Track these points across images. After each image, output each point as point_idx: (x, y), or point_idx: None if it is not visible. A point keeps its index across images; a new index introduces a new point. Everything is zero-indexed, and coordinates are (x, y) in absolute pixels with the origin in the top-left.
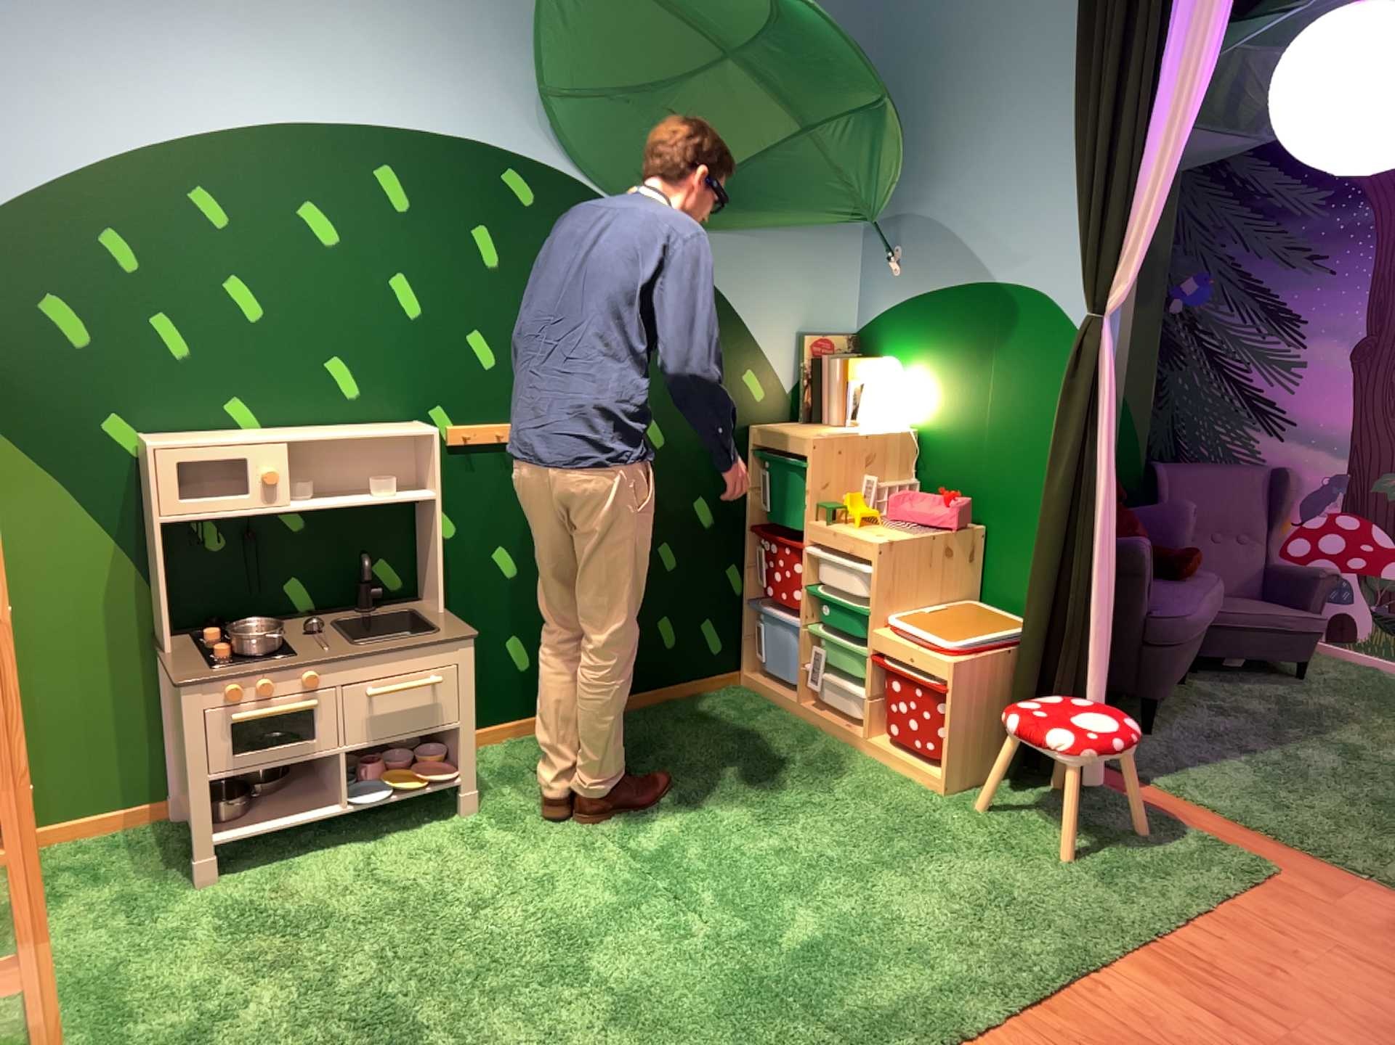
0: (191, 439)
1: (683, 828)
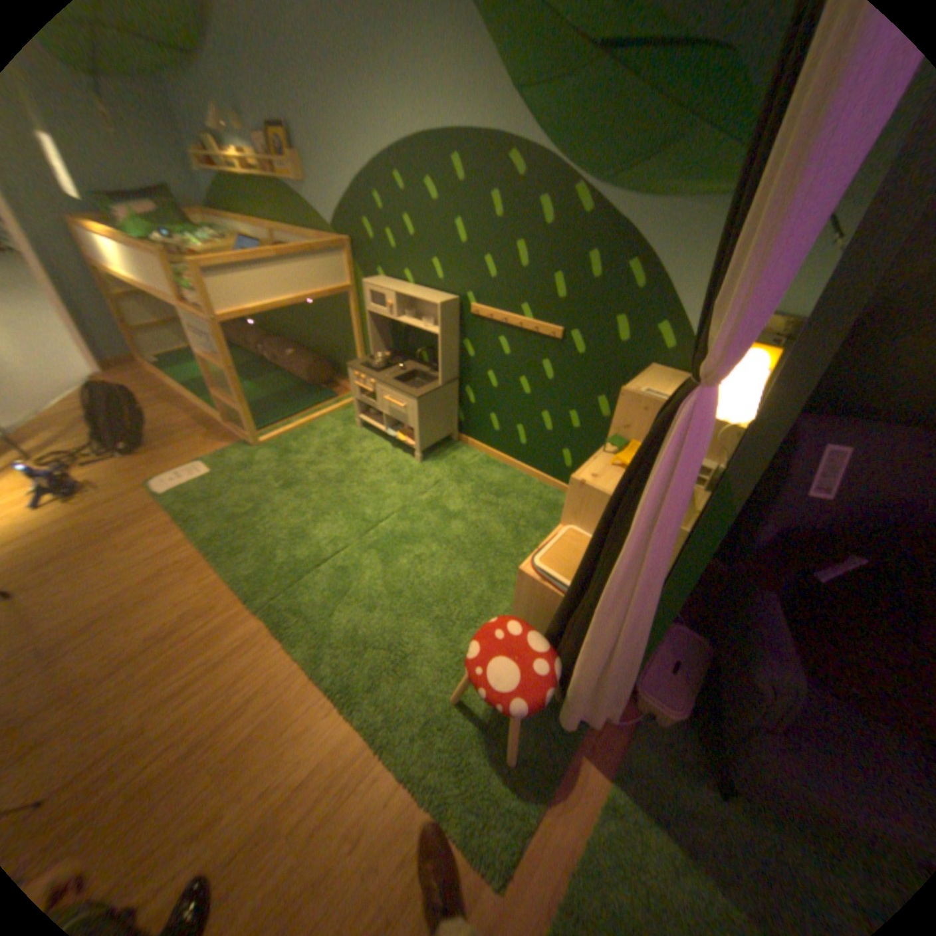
0: (380, 284)
1: (430, 522)
